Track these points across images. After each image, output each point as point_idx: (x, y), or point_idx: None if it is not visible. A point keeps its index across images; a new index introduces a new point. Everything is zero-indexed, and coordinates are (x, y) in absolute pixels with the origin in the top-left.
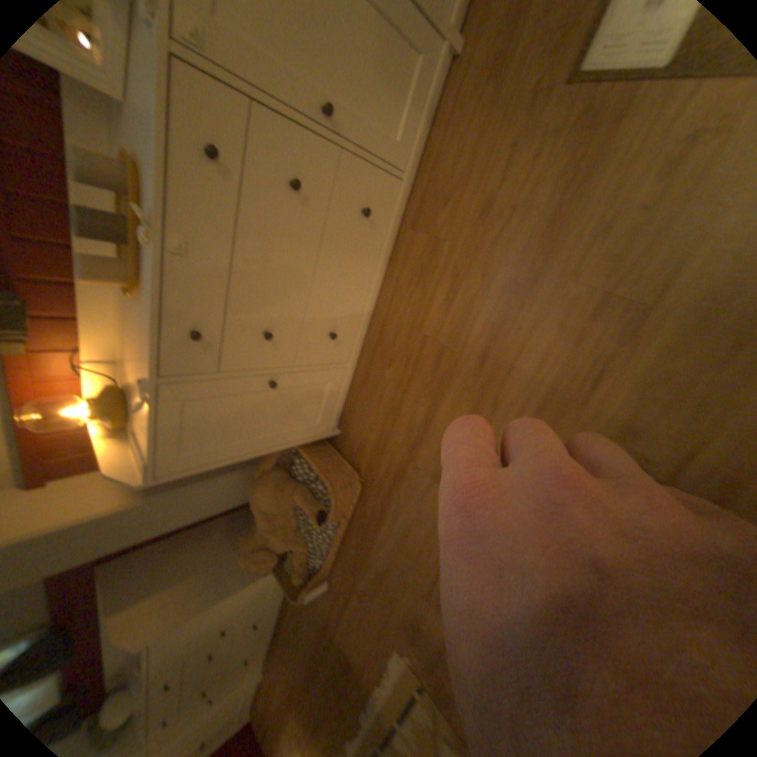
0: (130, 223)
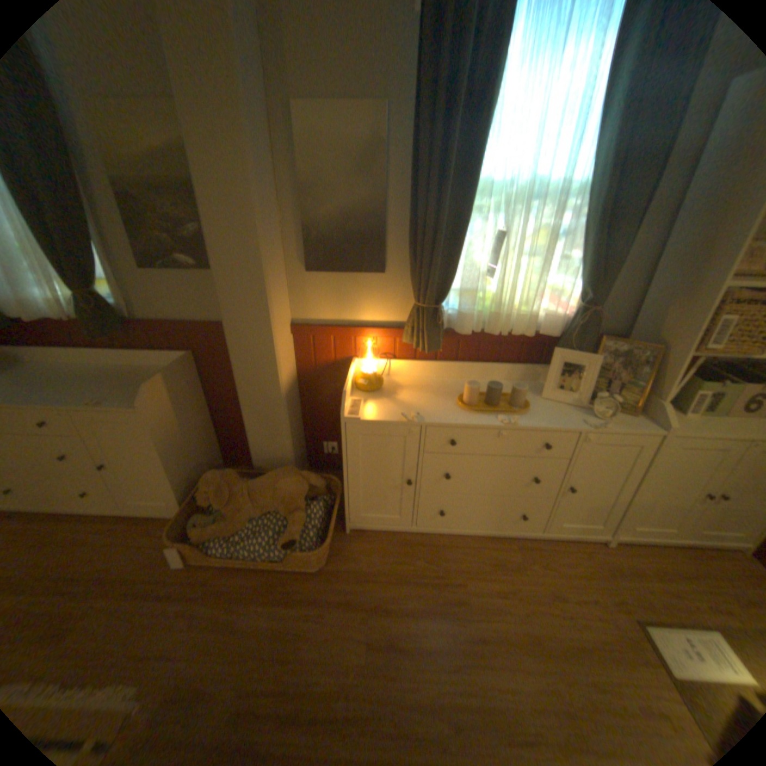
0: (498, 411)
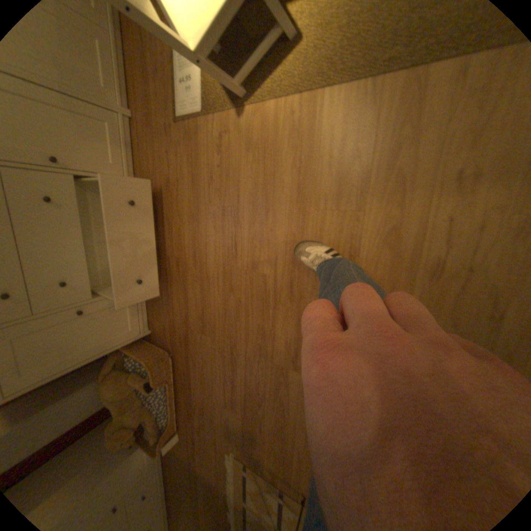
0: None
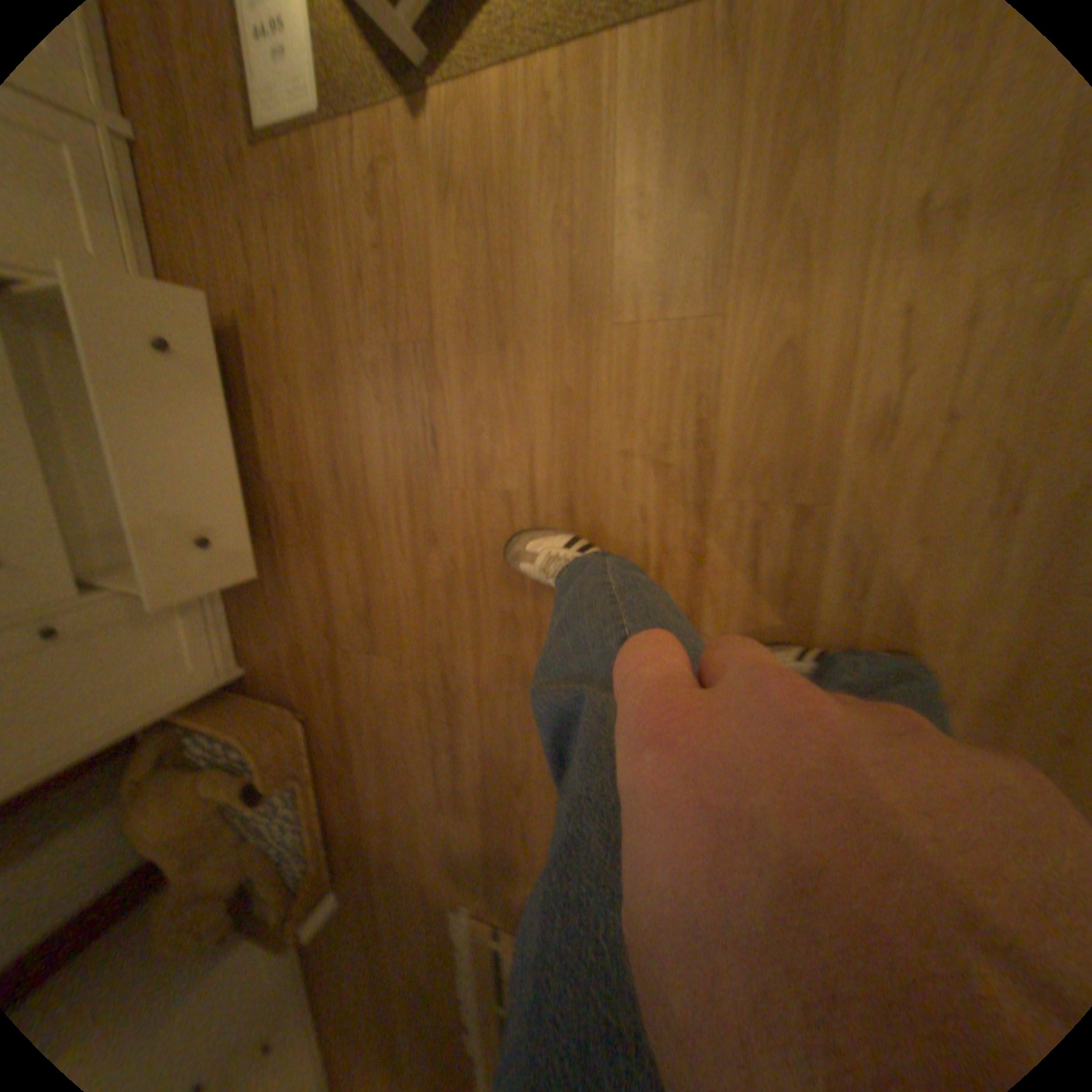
0: None
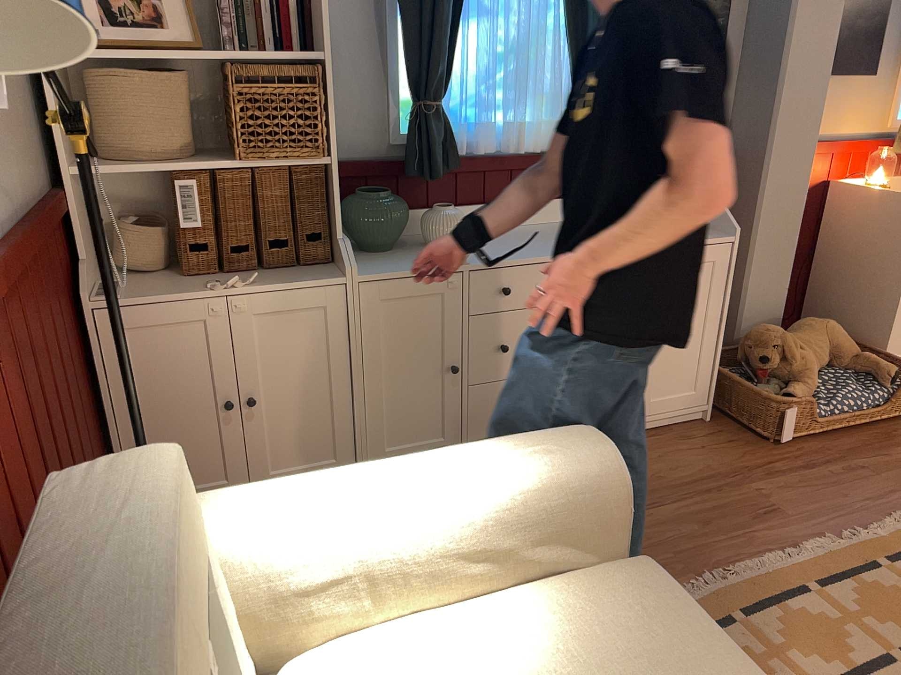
0: None
